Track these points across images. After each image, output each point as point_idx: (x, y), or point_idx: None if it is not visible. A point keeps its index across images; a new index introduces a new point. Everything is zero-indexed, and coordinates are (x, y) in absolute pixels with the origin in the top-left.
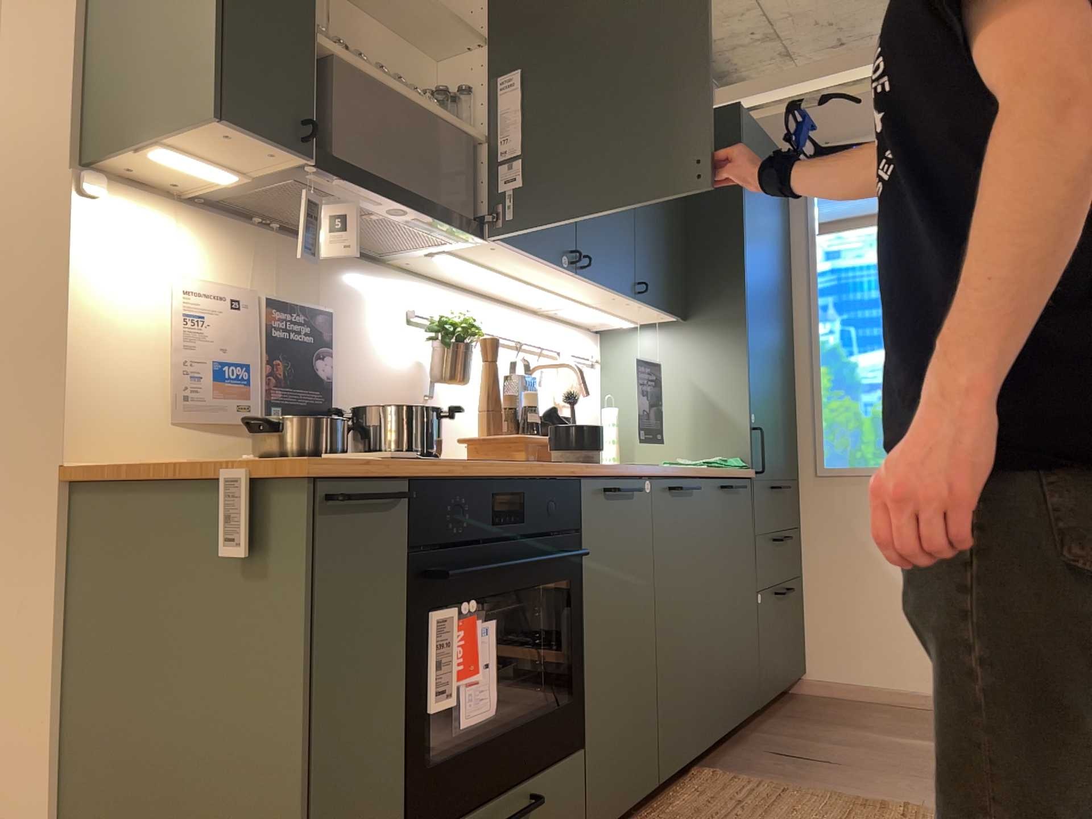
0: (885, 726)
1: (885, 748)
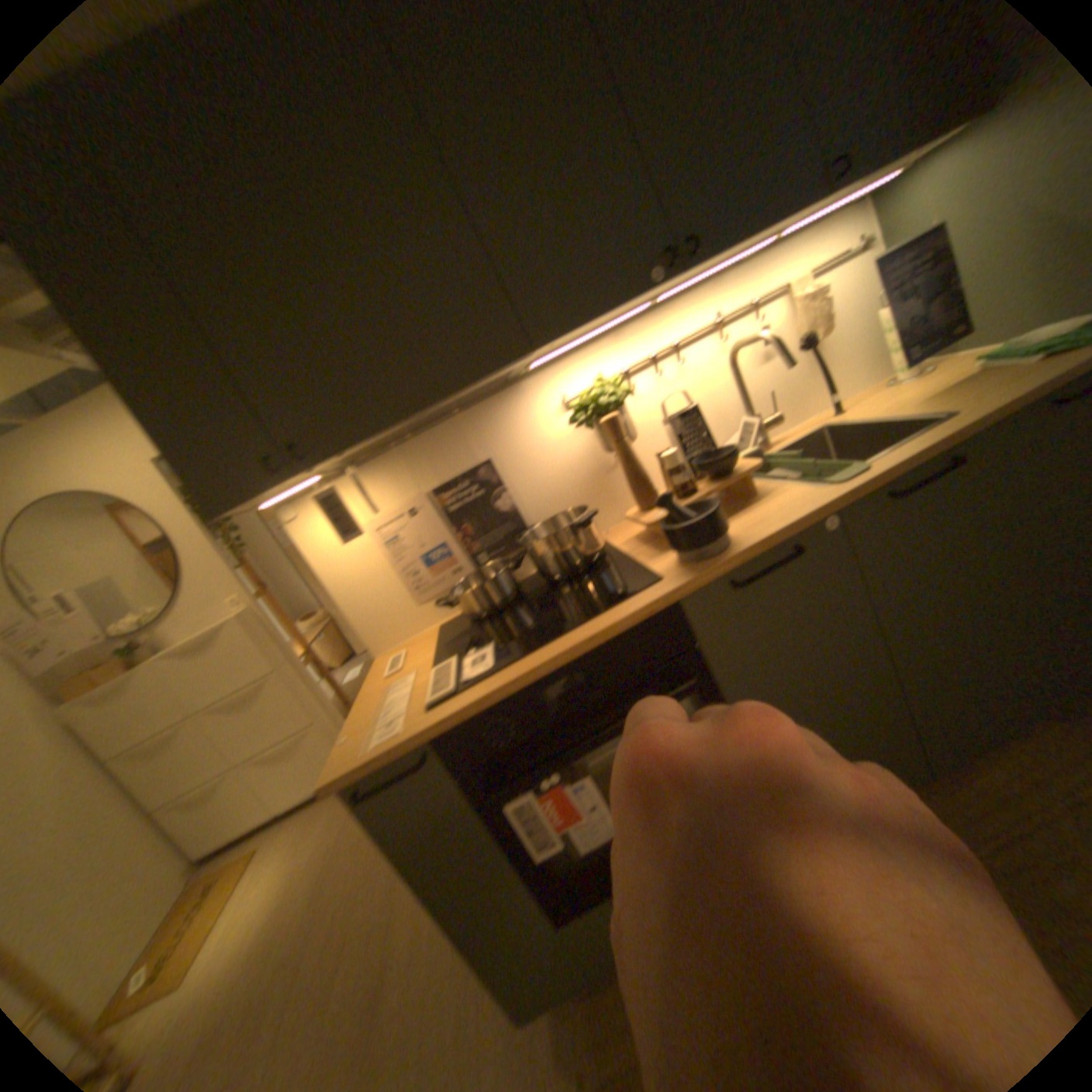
0: None
1: None
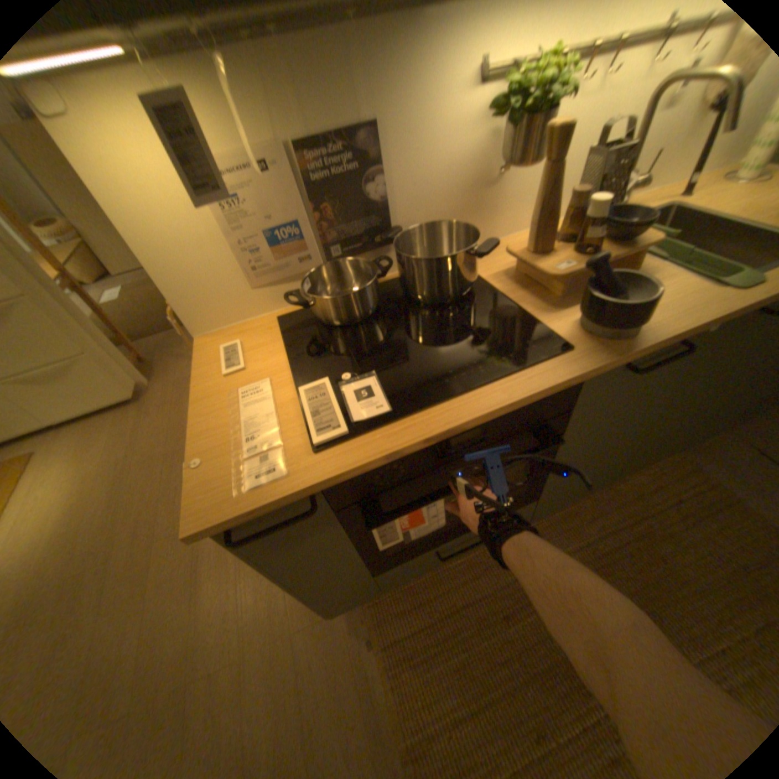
0: None
1: None
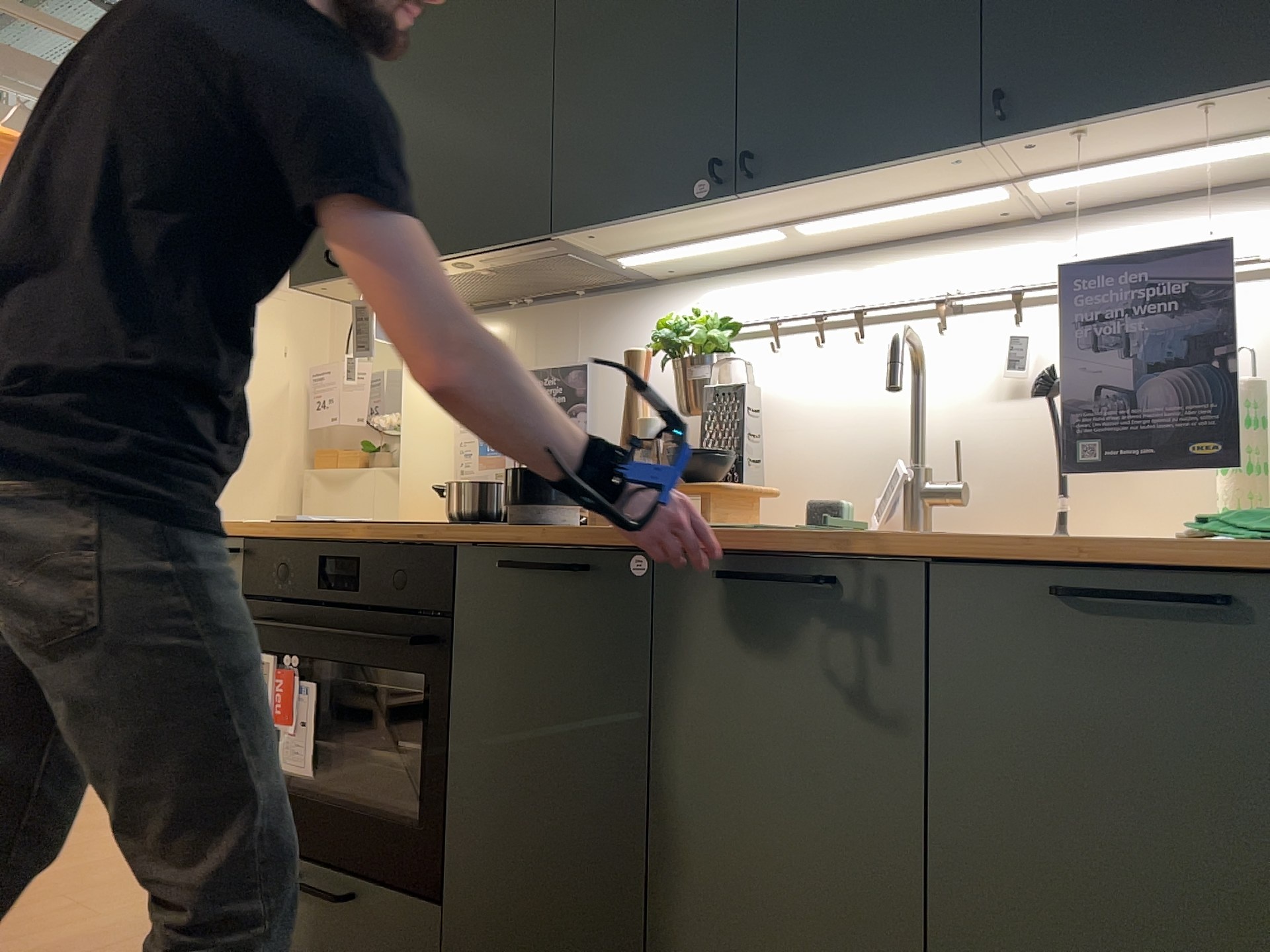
0: None
1: None
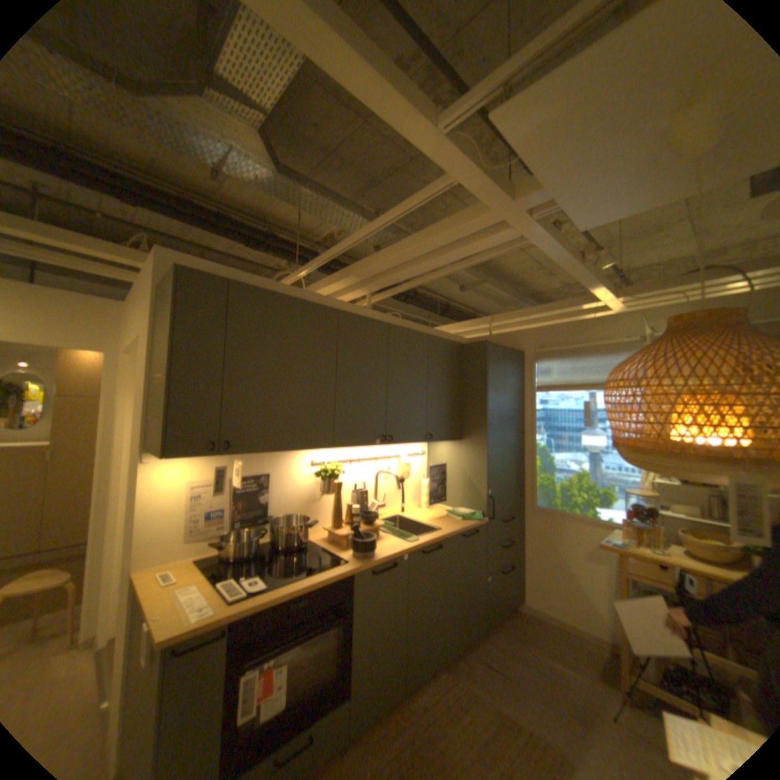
0: (552, 651)
1: (543, 673)
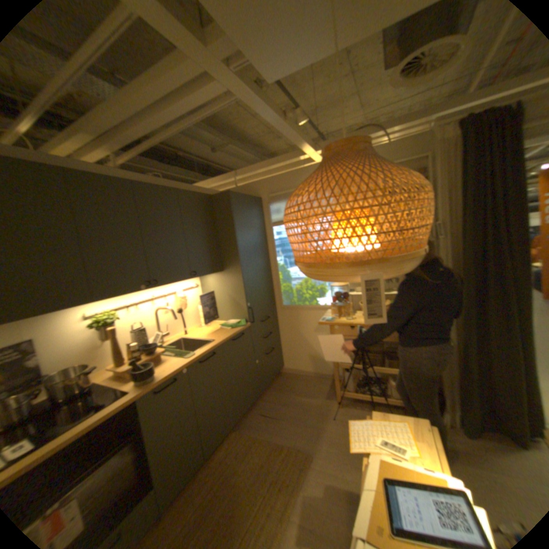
0: (300, 391)
1: (295, 407)
